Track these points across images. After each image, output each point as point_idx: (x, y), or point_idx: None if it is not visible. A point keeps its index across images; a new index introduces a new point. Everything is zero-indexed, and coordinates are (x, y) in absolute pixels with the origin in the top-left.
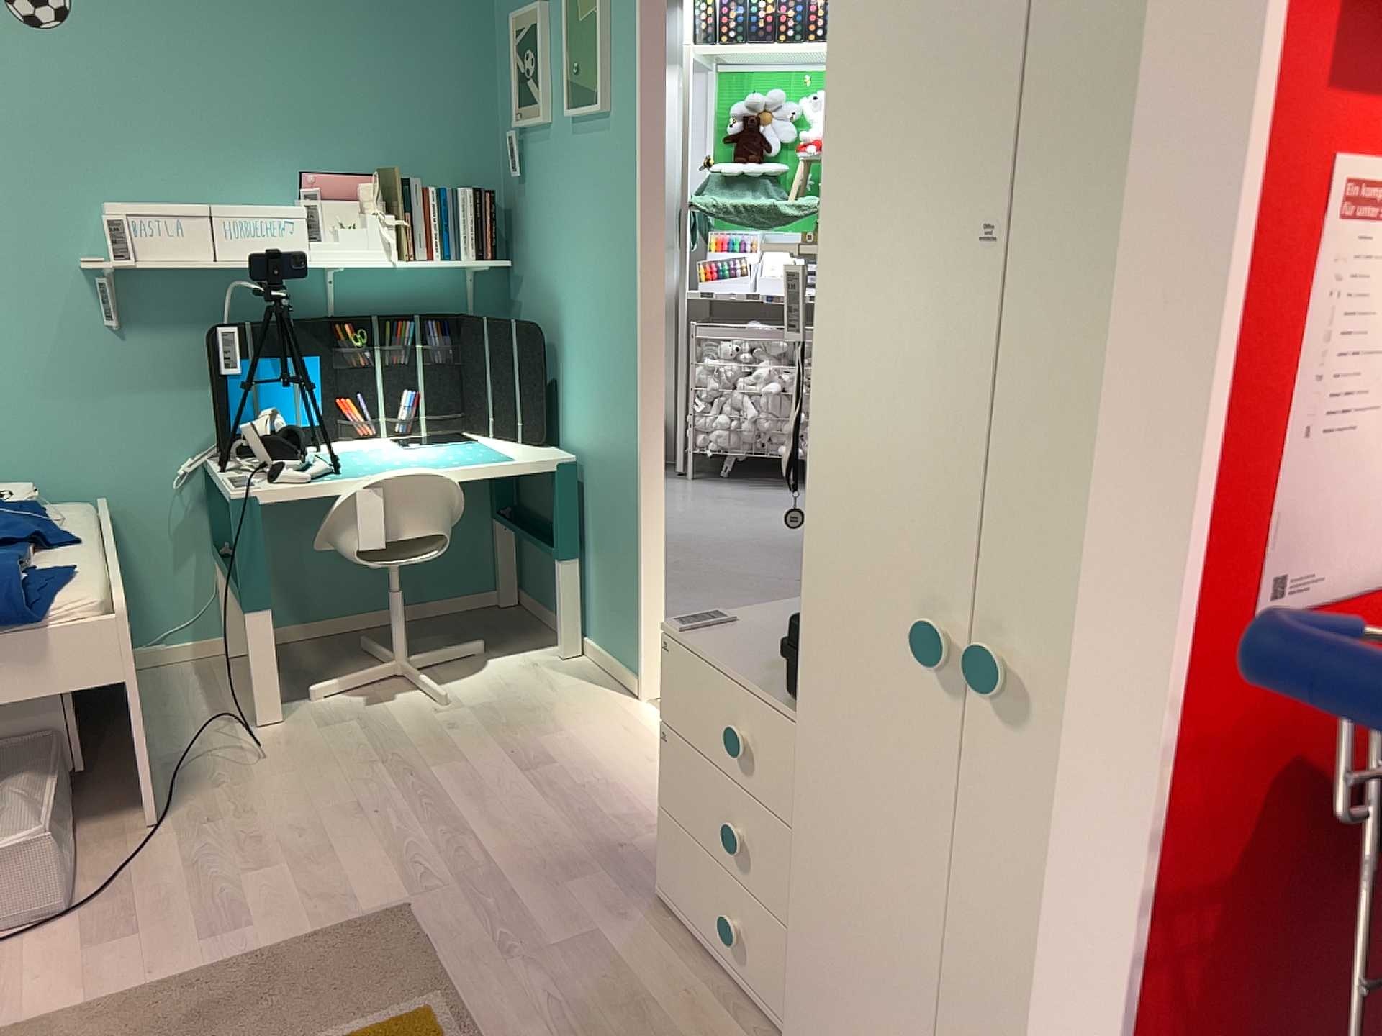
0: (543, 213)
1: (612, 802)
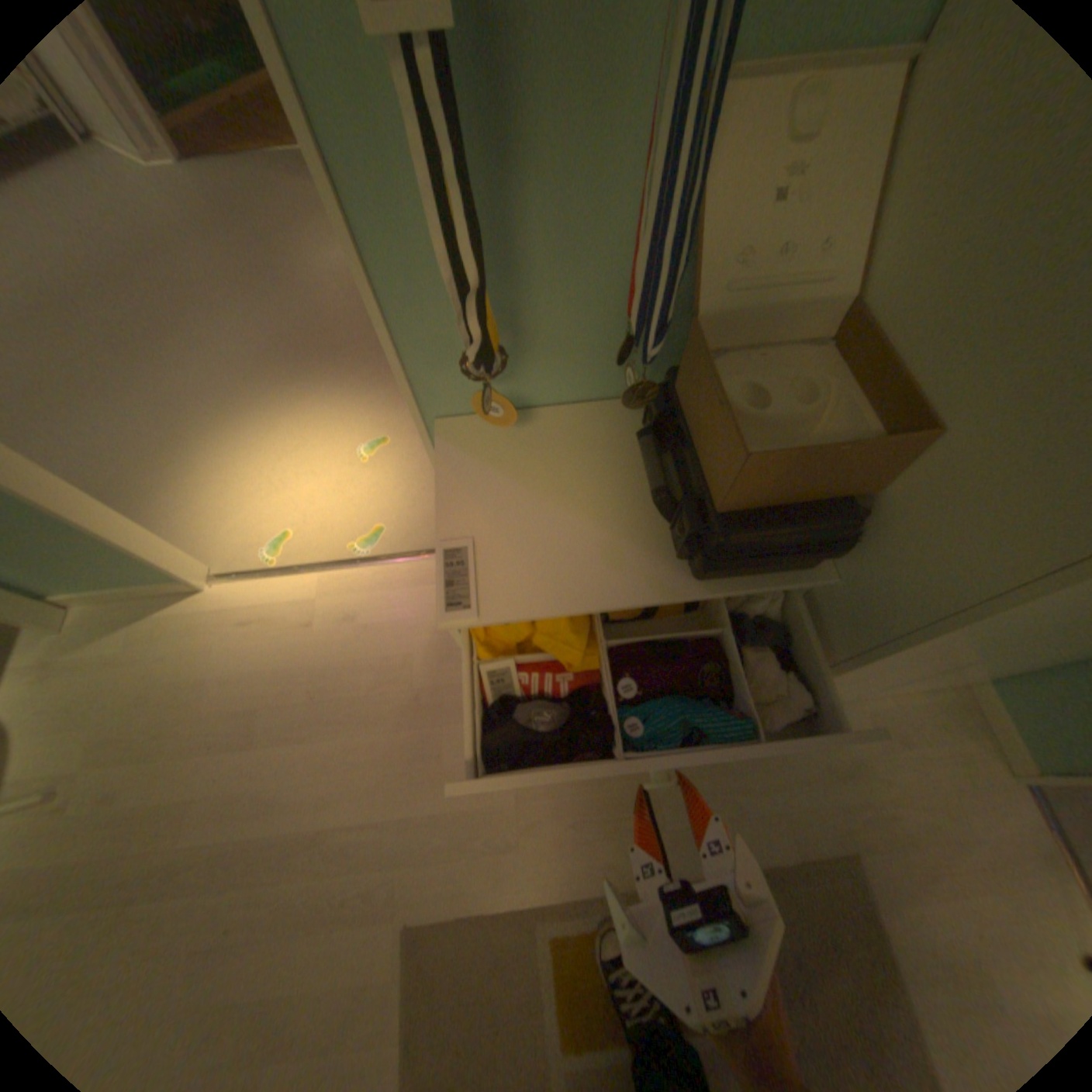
0: None
1: (350, 683)
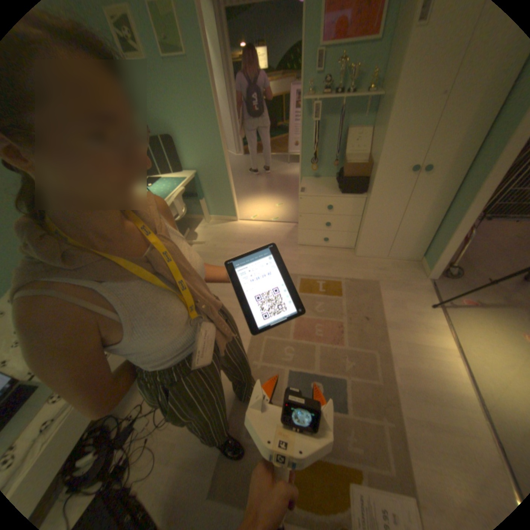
0: (150, 96)
1: (265, 238)
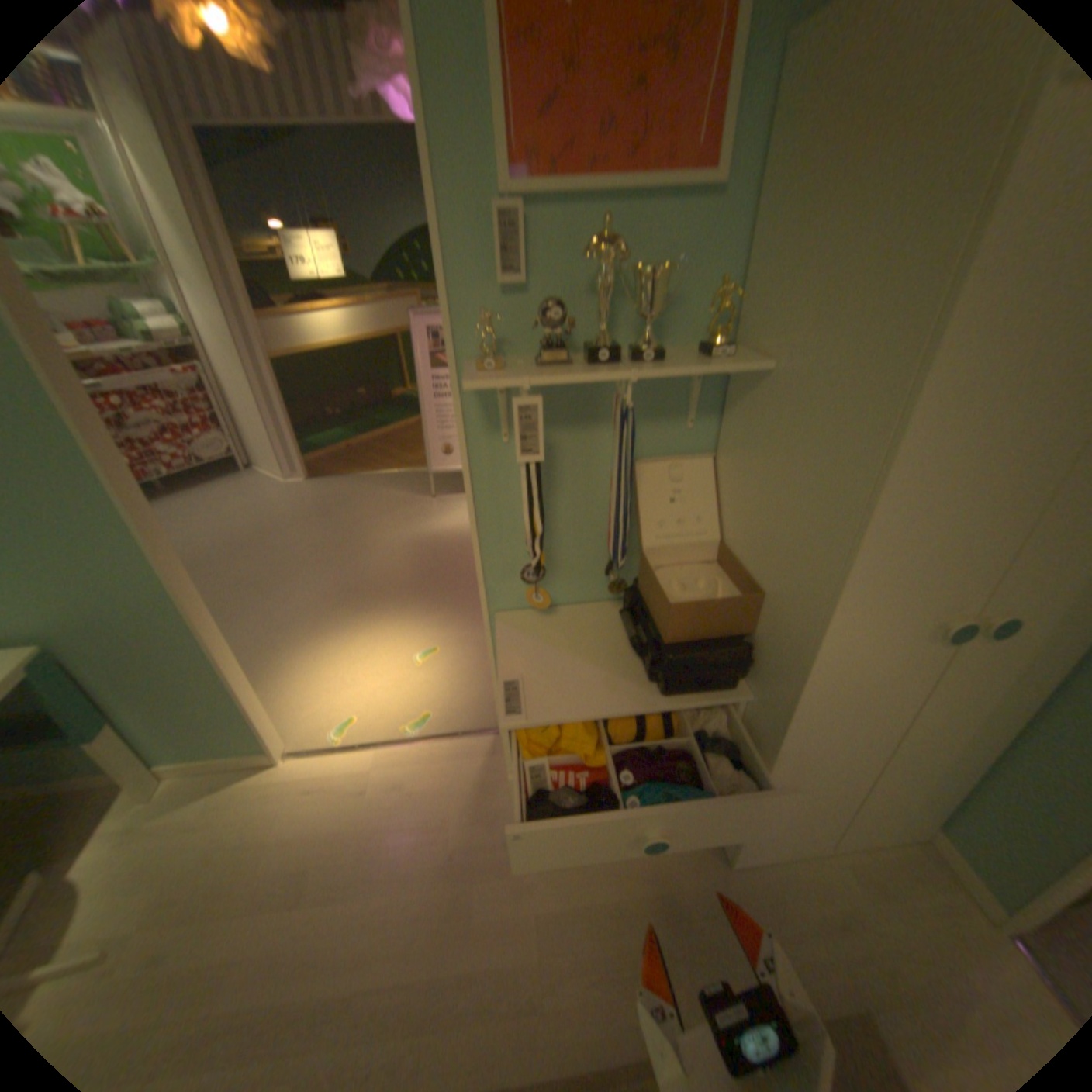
0: None
1: (393, 843)
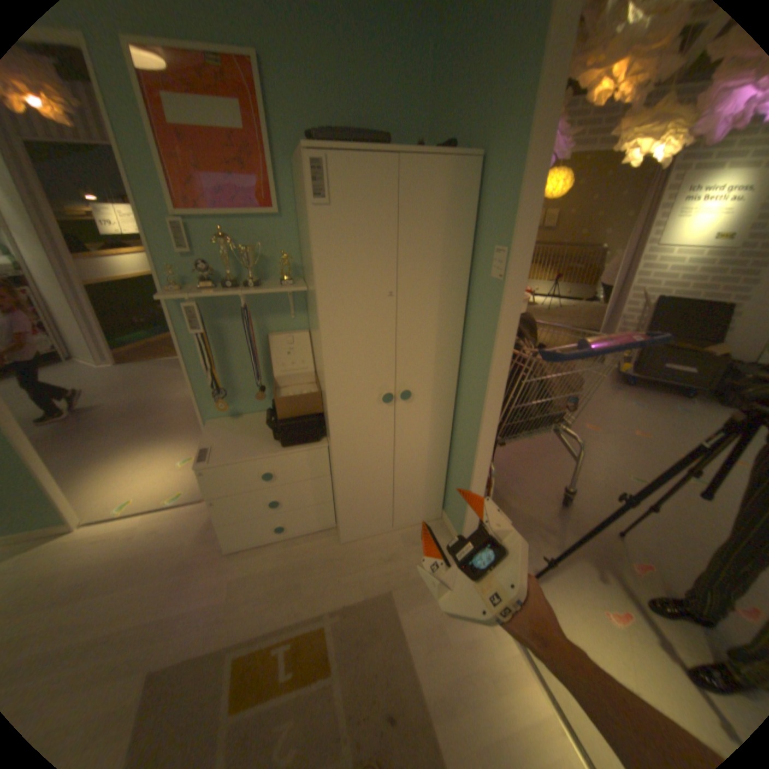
0: None
1: (148, 560)
